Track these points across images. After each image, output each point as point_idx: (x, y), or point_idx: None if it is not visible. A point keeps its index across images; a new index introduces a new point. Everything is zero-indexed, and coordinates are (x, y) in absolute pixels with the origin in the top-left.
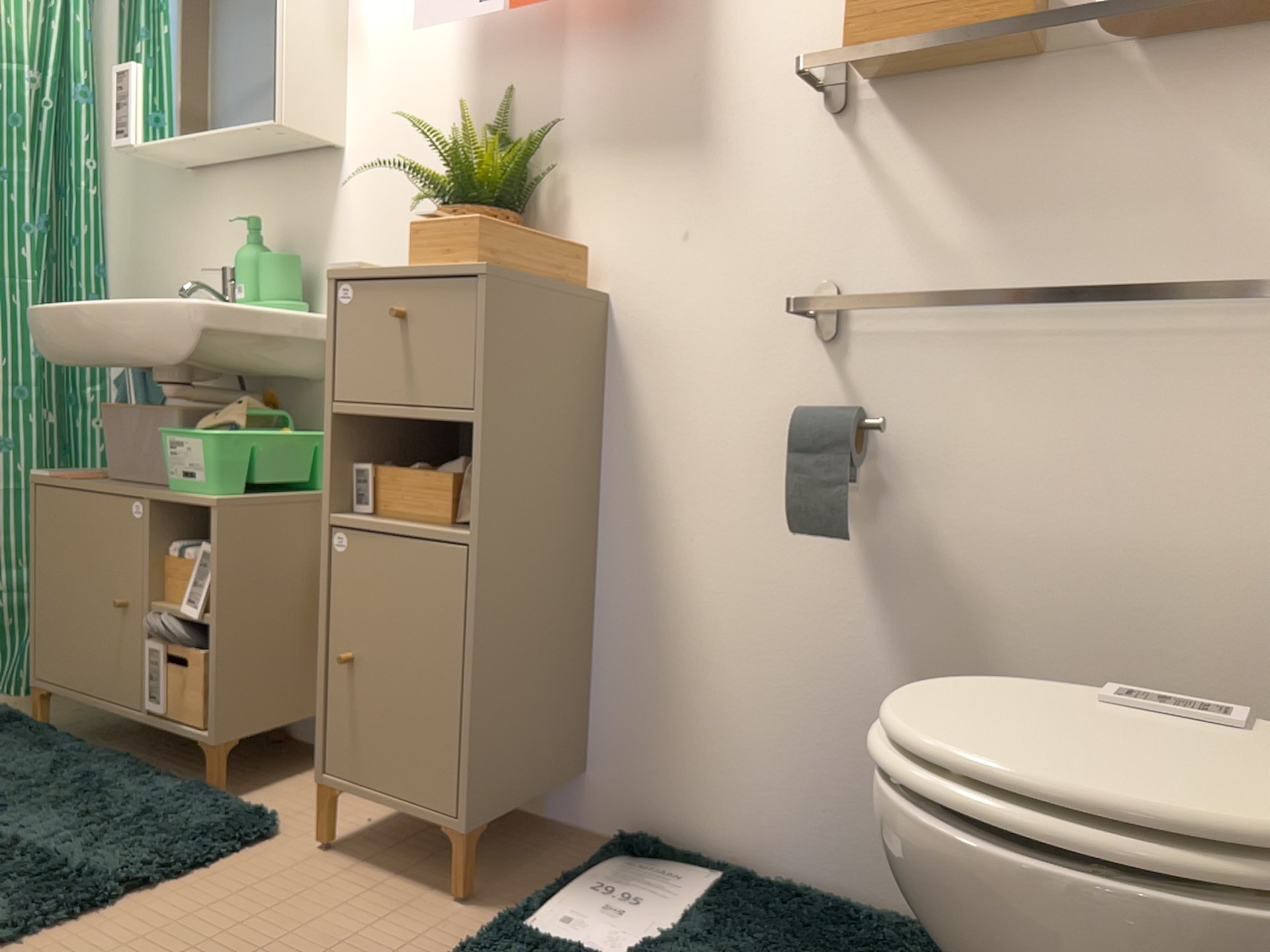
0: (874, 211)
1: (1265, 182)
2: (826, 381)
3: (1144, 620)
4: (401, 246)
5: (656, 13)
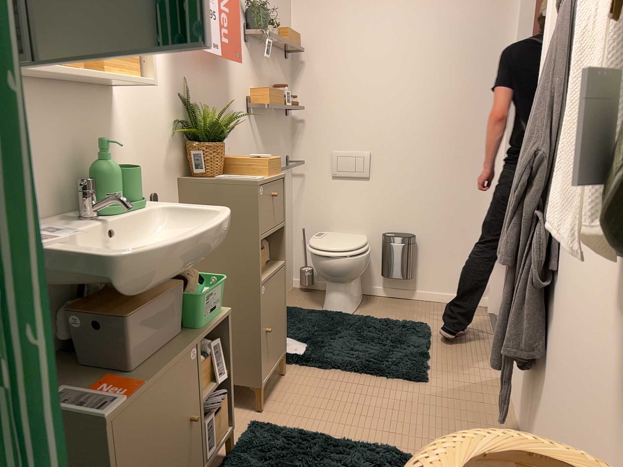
0: (255, 143)
1: (283, 140)
2: None
3: None
4: (150, 152)
5: (219, 64)
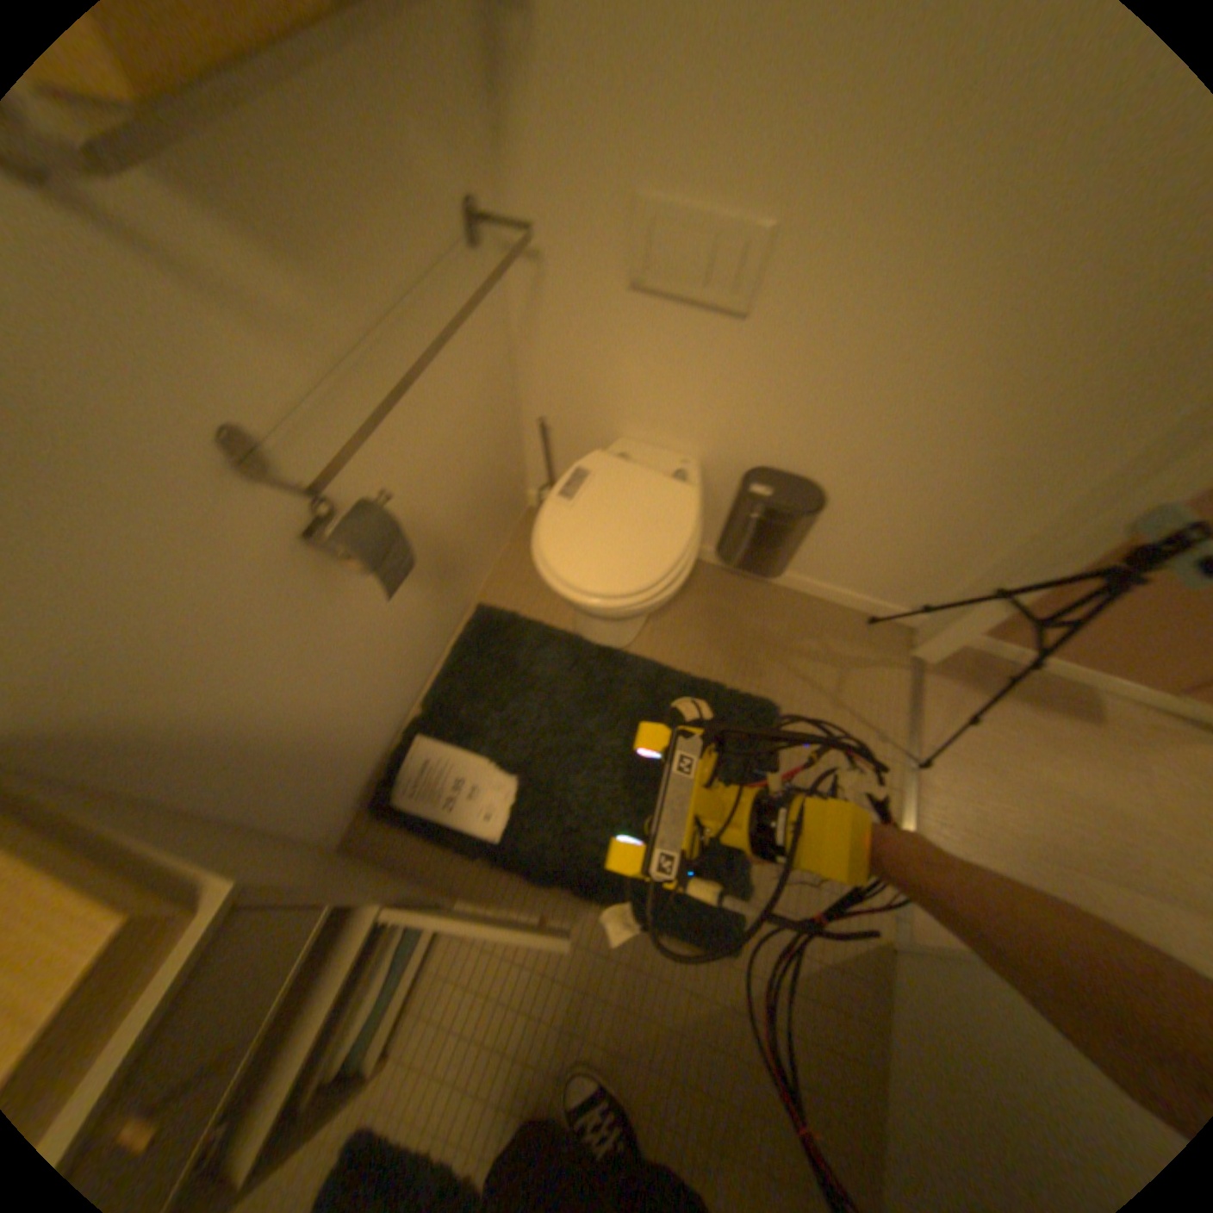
0: (209, 304)
1: (433, 135)
2: (285, 502)
3: (466, 452)
4: None
5: None
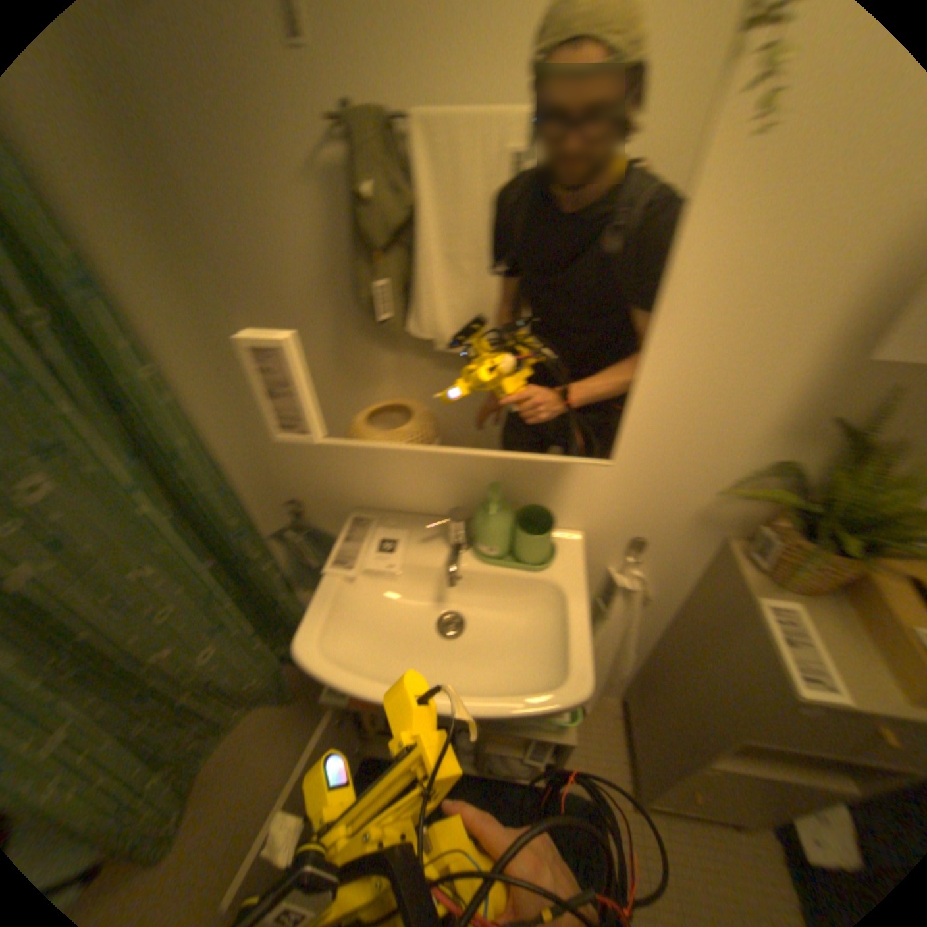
0: None
1: None
2: None
3: None
4: (659, 493)
5: None
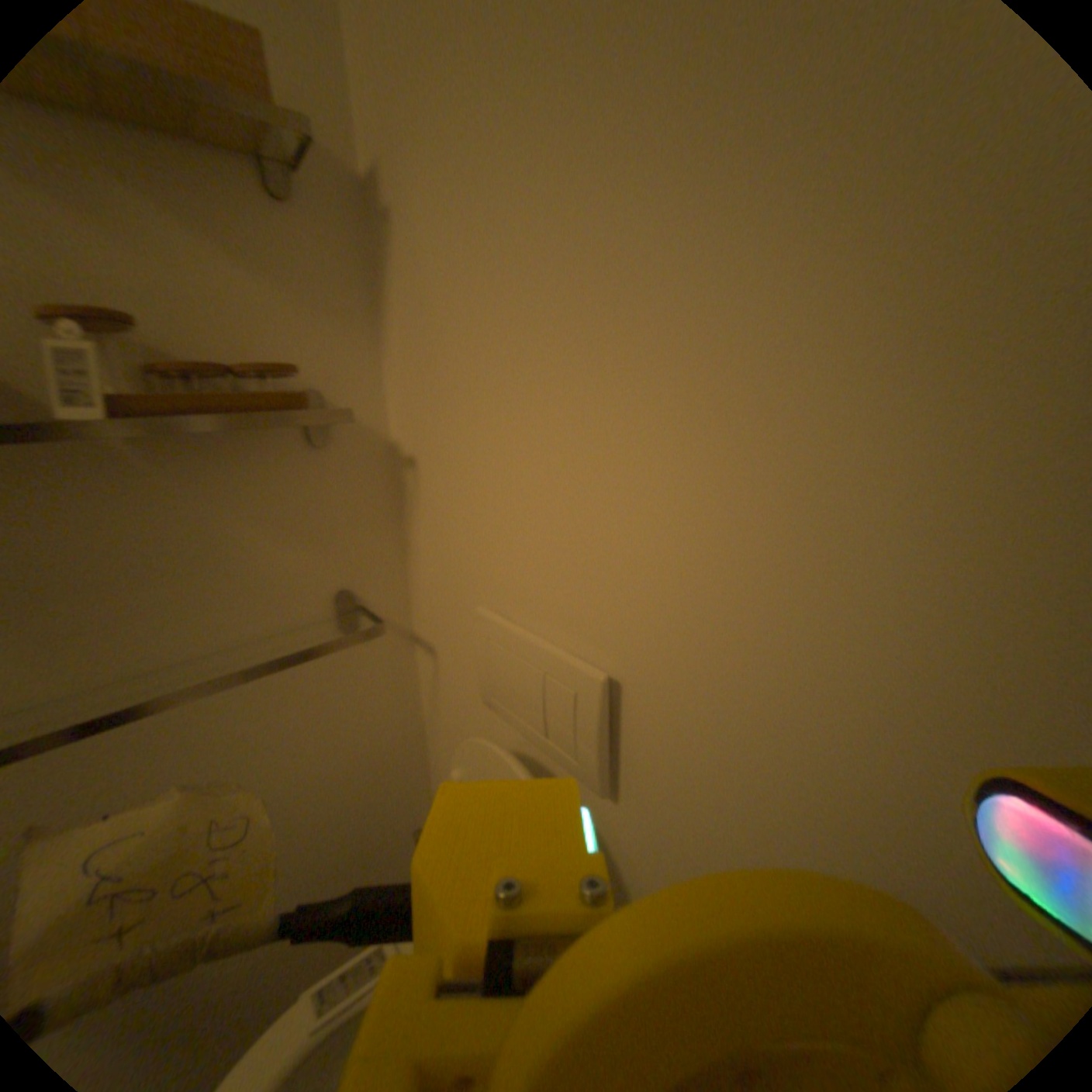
0: None
1: (286, 539)
2: None
3: (287, 846)
4: None
5: None
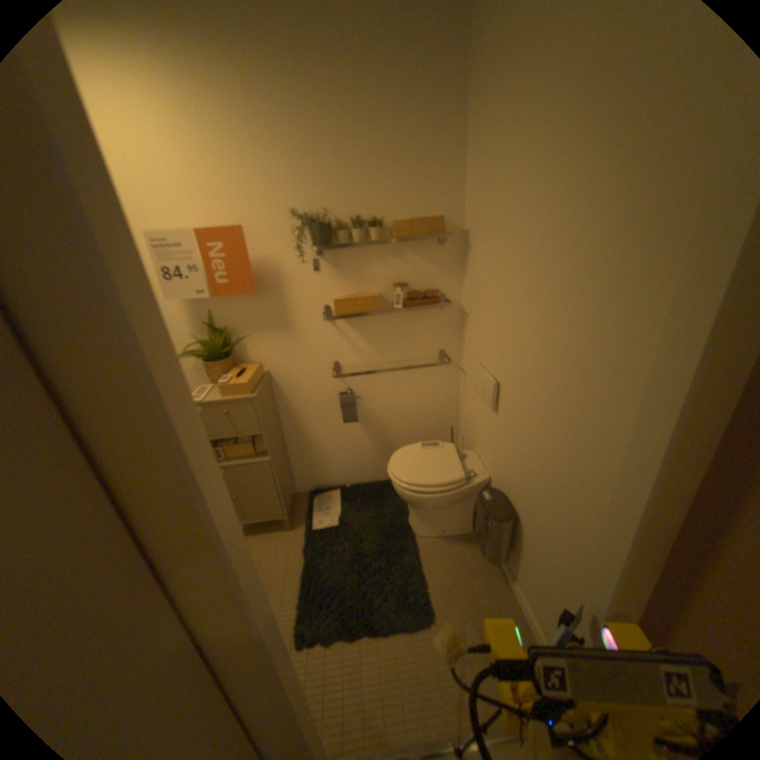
0: (345, 344)
1: (428, 335)
2: (340, 384)
3: (415, 418)
4: None
5: (262, 287)
